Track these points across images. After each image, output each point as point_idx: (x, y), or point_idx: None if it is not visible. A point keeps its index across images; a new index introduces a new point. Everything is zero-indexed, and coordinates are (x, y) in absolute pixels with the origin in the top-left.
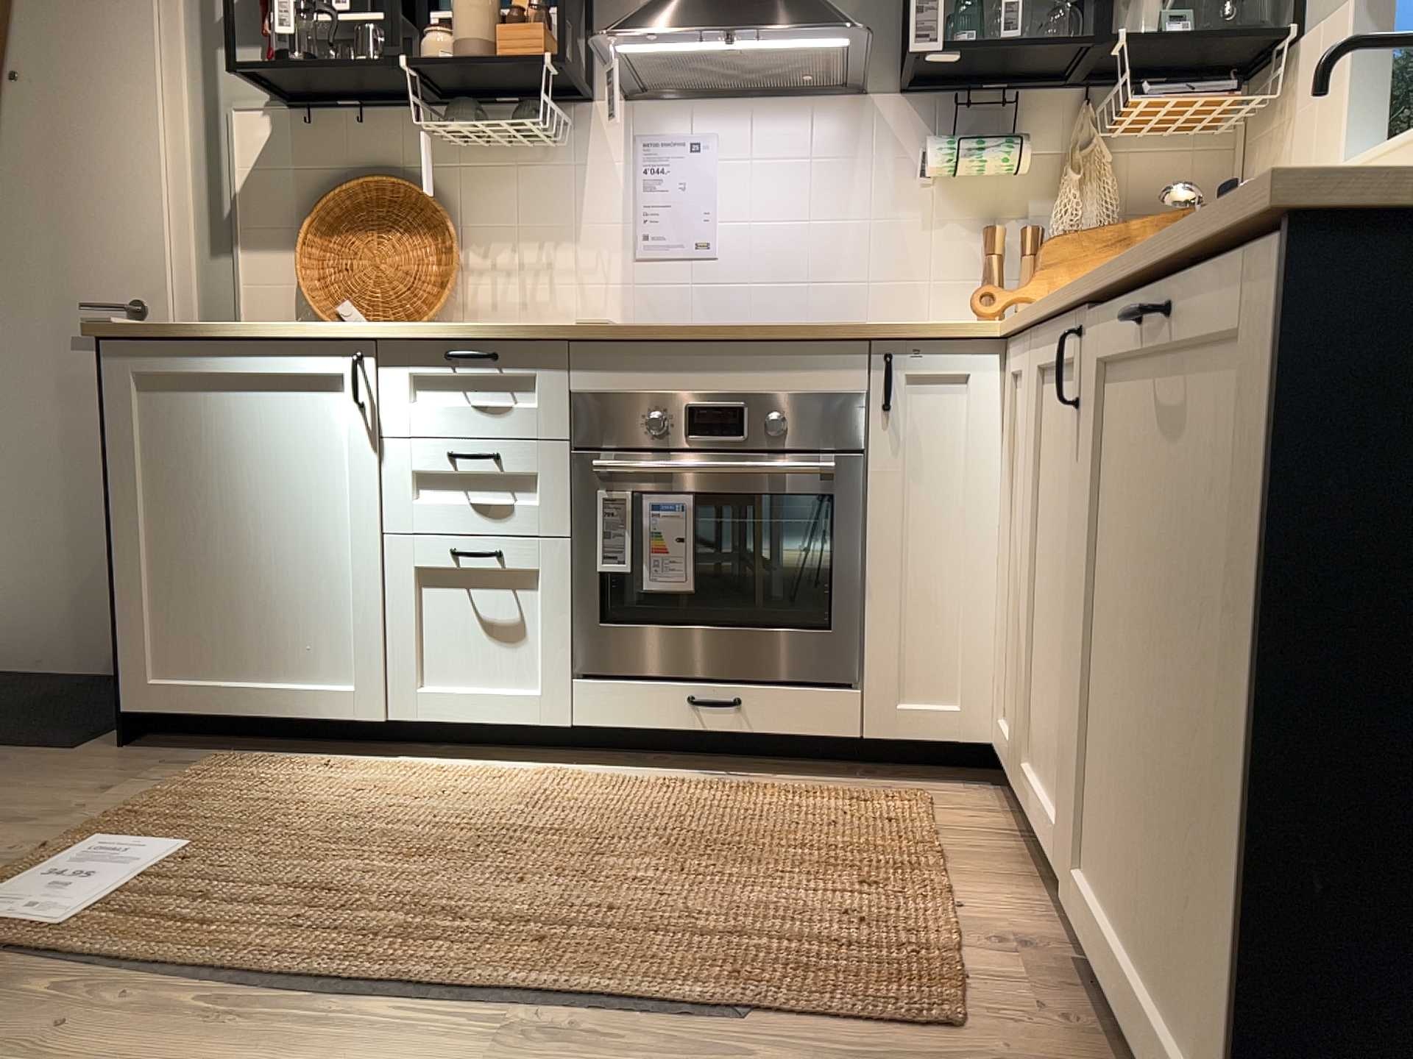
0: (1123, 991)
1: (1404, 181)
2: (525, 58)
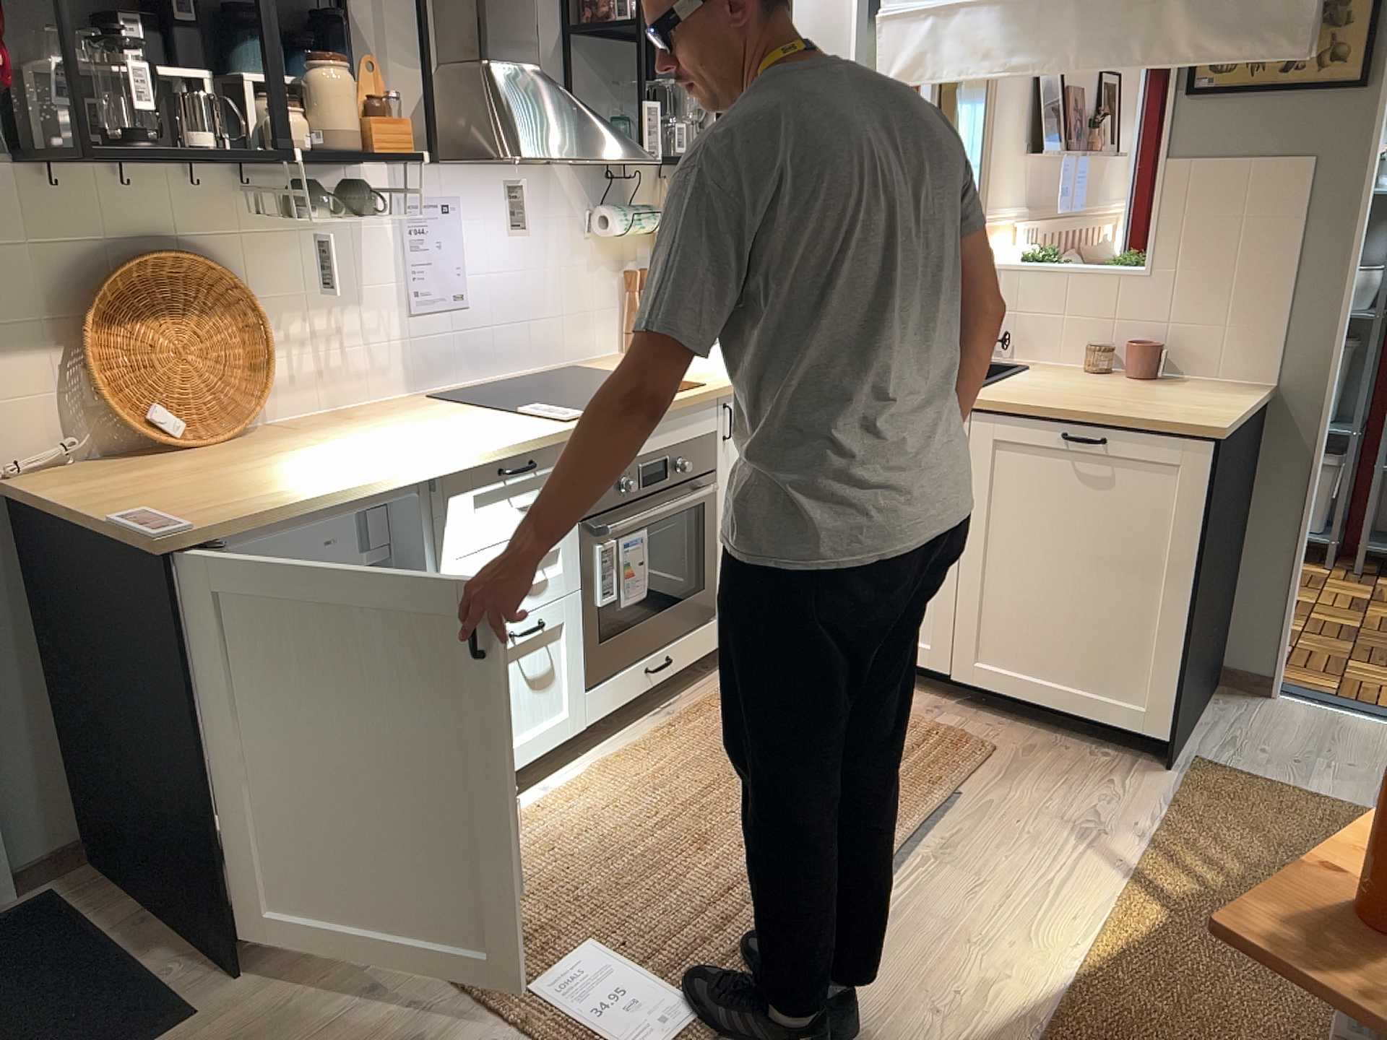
0: (1036, 698)
1: (1232, 423)
2: (403, 153)
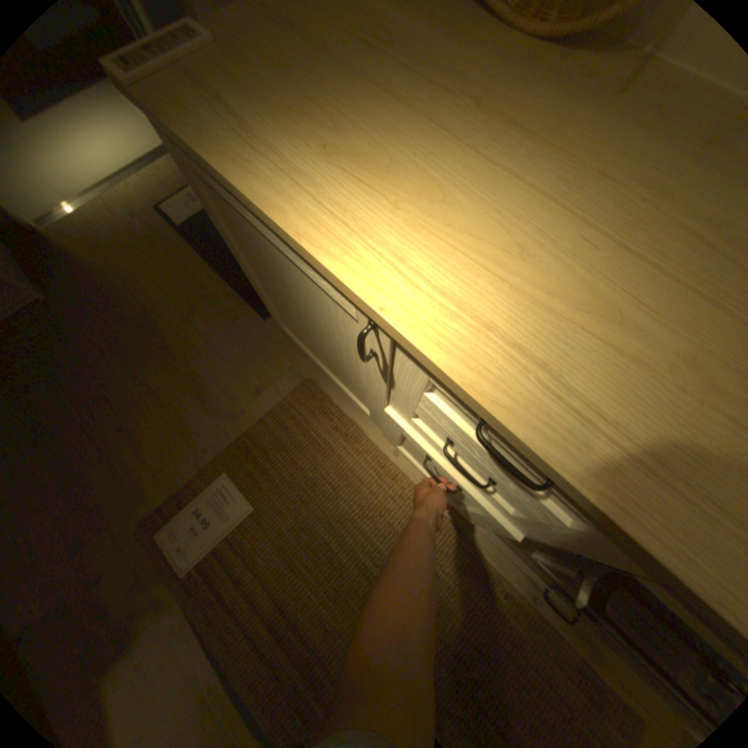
0: None
1: None
2: None
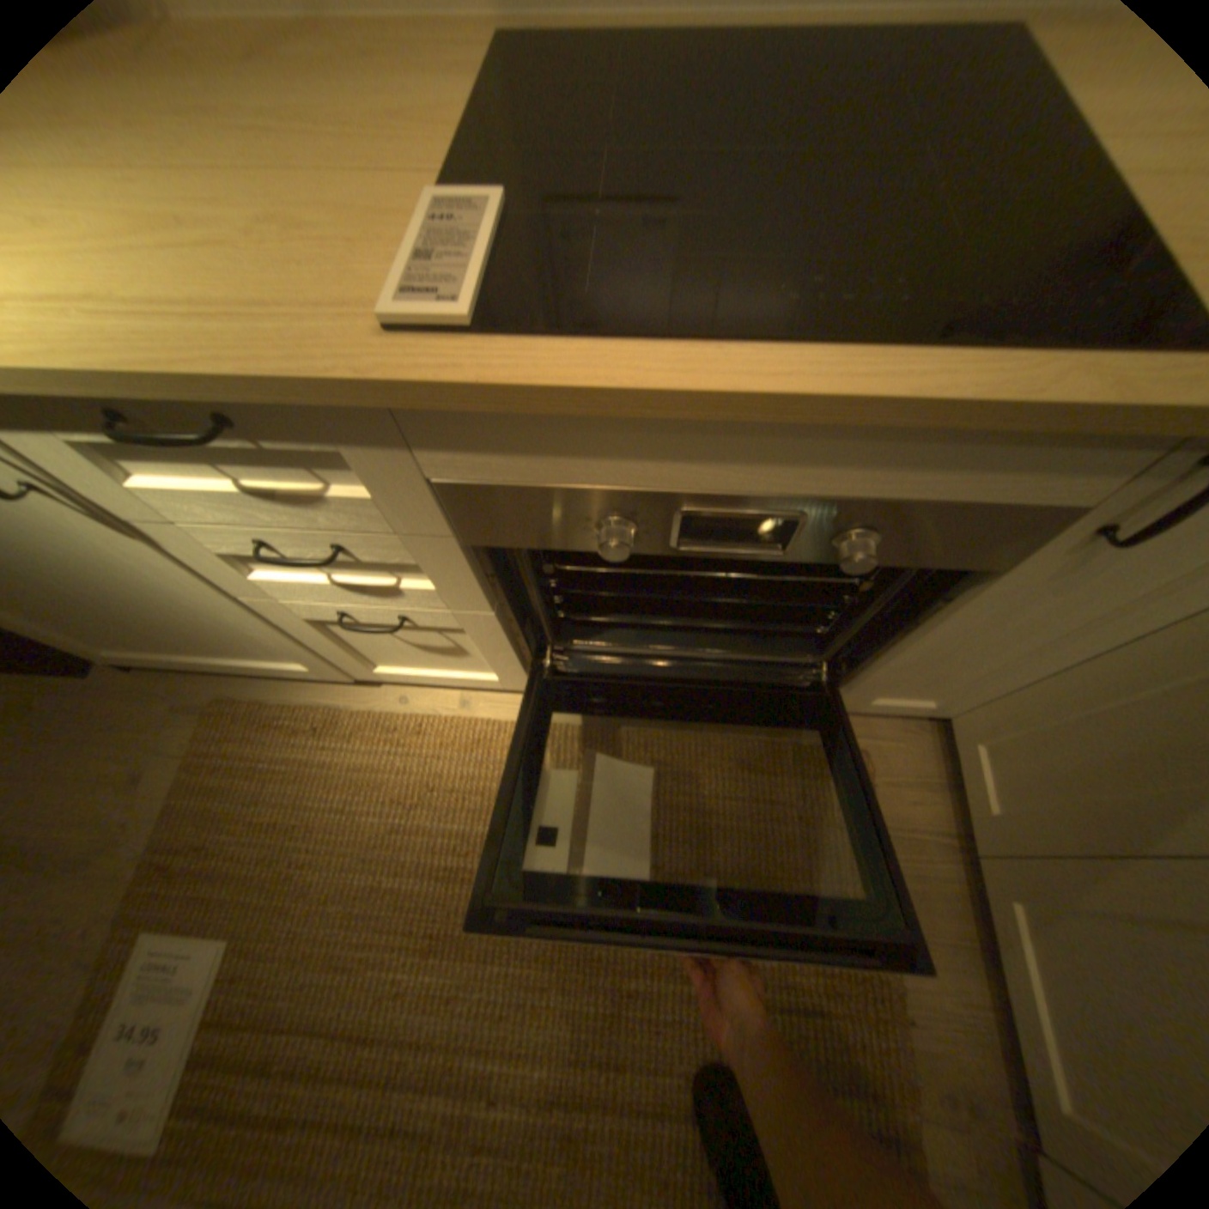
0: None
1: None
2: None
